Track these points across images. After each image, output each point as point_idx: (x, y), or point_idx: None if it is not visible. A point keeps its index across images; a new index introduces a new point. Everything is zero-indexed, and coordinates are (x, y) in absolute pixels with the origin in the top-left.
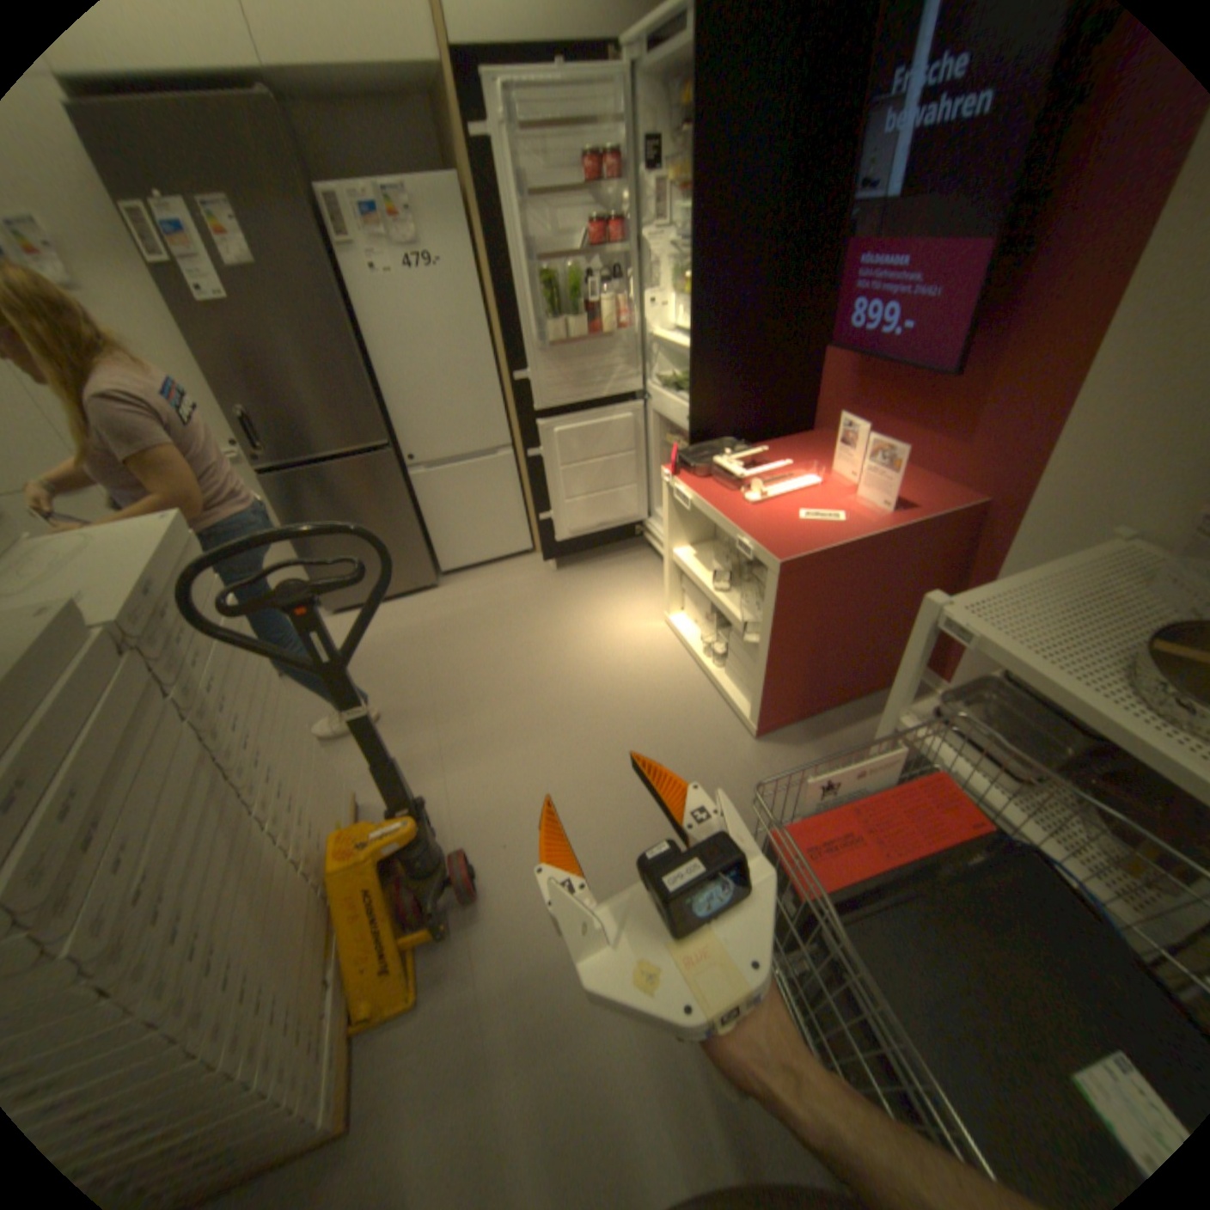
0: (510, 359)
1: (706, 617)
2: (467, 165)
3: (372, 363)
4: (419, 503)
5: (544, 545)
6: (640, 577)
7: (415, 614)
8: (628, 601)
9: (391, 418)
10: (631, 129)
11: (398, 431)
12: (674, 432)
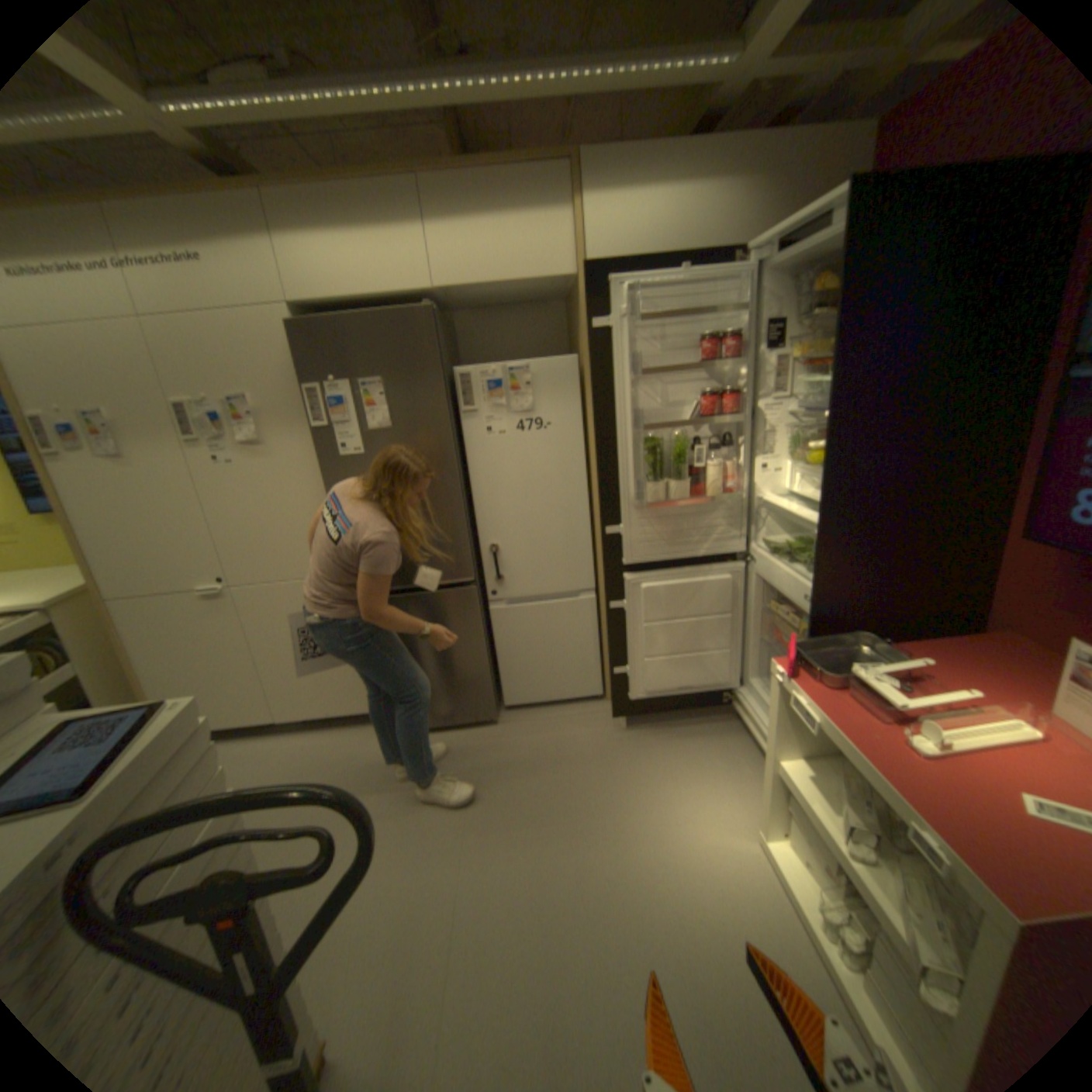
0: (604, 511)
1: (831, 881)
2: (587, 349)
3: (475, 506)
4: (494, 634)
5: (615, 695)
6: (726, 760)
7: (467, 754)
8: (710, 795)
9: (483, 555)
10: (751, 314)
11: (486, 567)
12: (782, 600)
